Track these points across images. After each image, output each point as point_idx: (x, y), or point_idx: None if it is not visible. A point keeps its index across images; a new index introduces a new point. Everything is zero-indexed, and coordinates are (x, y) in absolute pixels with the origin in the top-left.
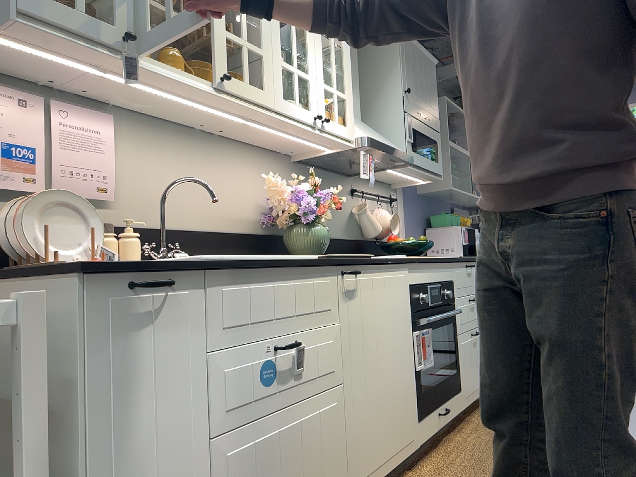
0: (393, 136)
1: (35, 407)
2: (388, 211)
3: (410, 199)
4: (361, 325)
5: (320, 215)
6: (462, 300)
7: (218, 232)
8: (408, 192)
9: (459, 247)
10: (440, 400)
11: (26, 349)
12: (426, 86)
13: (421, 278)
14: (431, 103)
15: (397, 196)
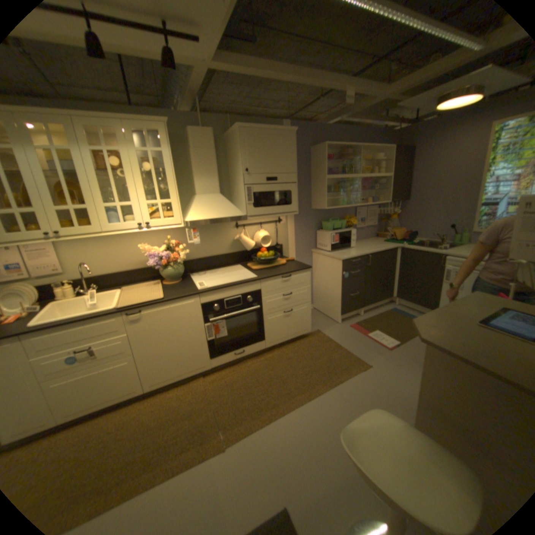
0: (242, 199)
1: None
2: (263, 233)
3: (300, 215)
4: (147, 332)
5: (167, 264)
6: (271, 297)
7: (127, 271)
8: (298, 211)
9: (330, 244)
10: (237, 348)
11: None
12: (277, 155)
13: (216, 298)
14: (284, 165)
15: (284, 217)
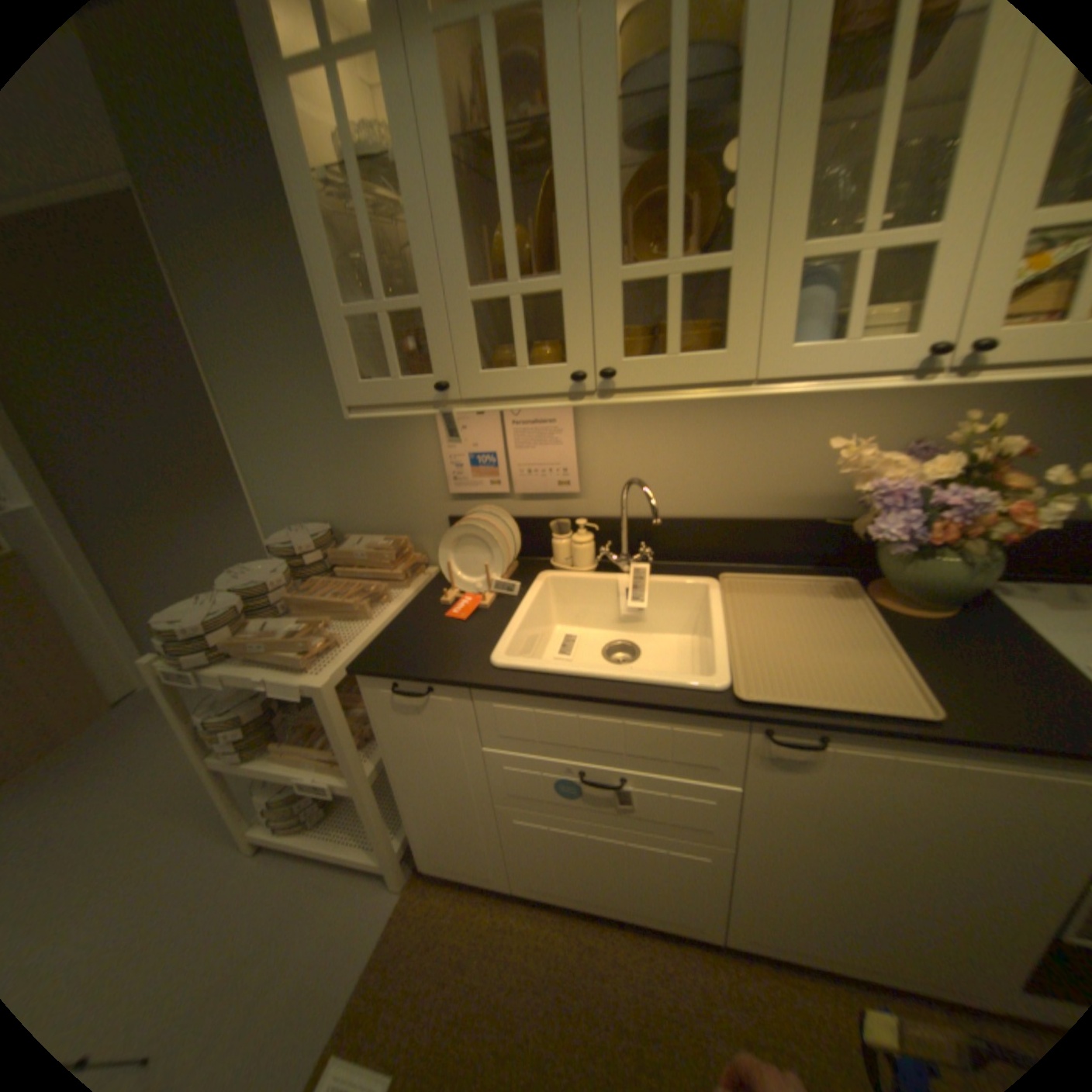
0: None
1: (347, 741)
2: None
3: None
4: (819, 812)
5: (951, 543)
6: None
7: (746, 520)
8: None
9: None
10: None
11: (326, 715)
12: None
13: None
14: None
15: None
